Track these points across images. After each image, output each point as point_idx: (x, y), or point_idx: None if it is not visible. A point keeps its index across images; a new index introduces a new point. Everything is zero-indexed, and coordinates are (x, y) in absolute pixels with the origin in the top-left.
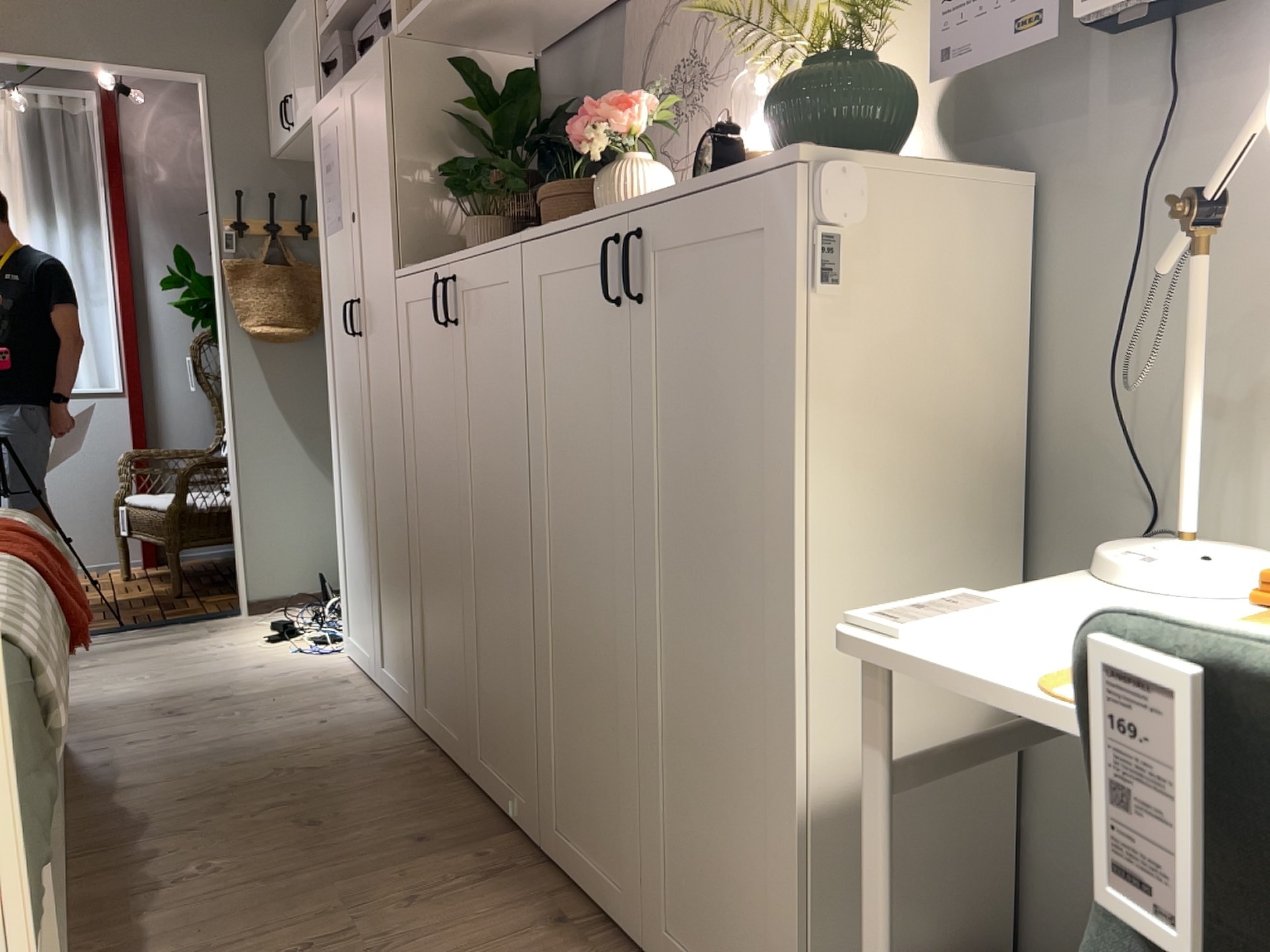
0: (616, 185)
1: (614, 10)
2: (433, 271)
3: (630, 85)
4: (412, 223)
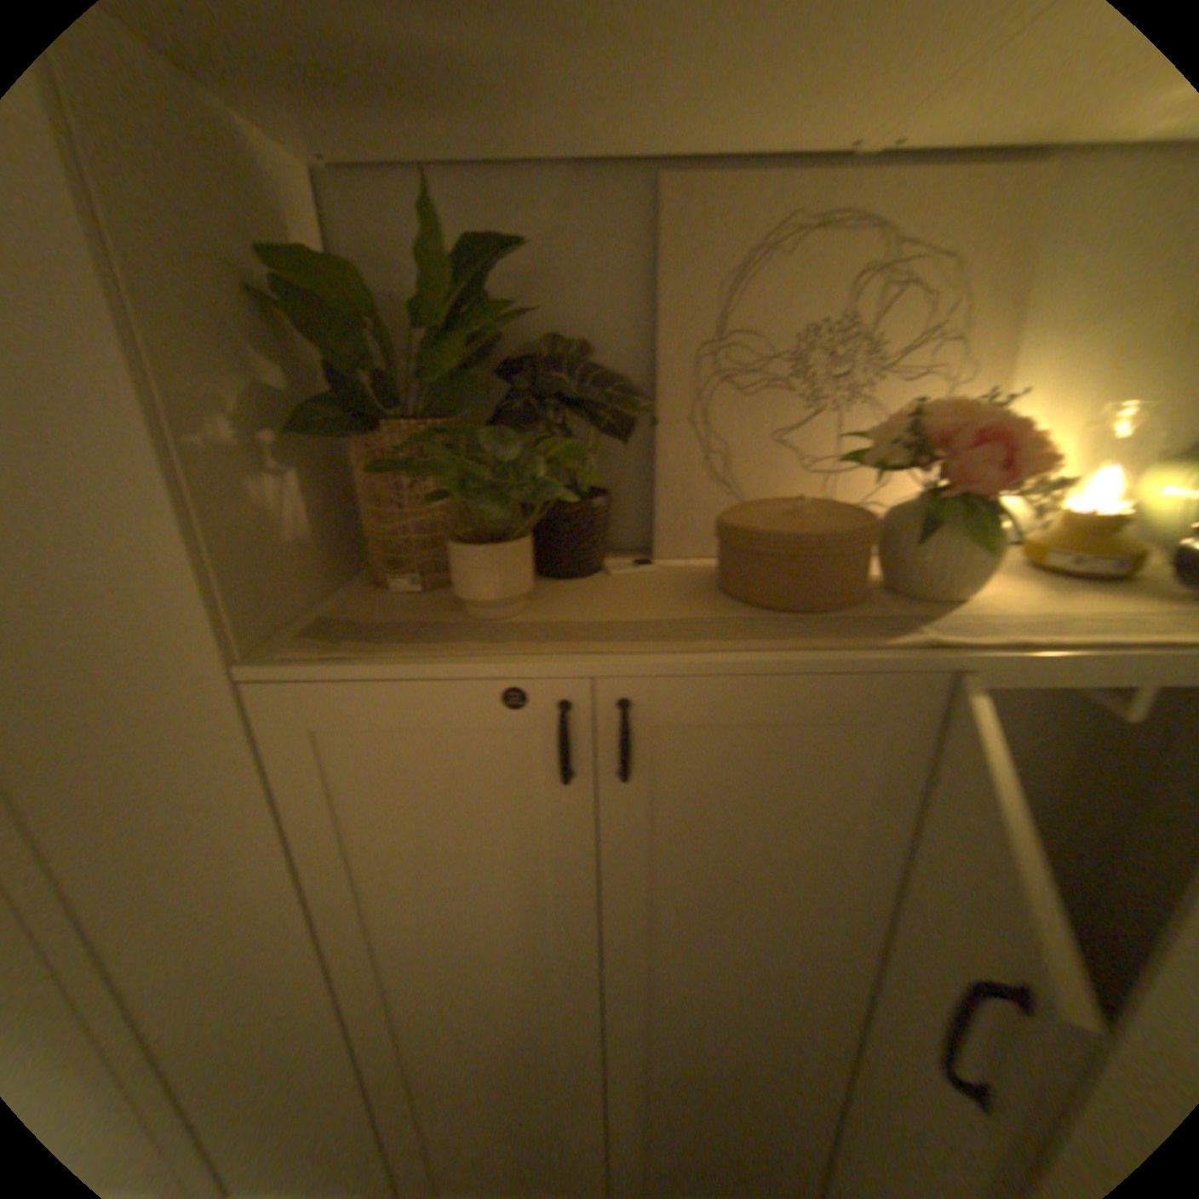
0: (1001, 550)
1: (593, 164)
2: (506, 683)
3: (683, 320)
4: (229, 543)
